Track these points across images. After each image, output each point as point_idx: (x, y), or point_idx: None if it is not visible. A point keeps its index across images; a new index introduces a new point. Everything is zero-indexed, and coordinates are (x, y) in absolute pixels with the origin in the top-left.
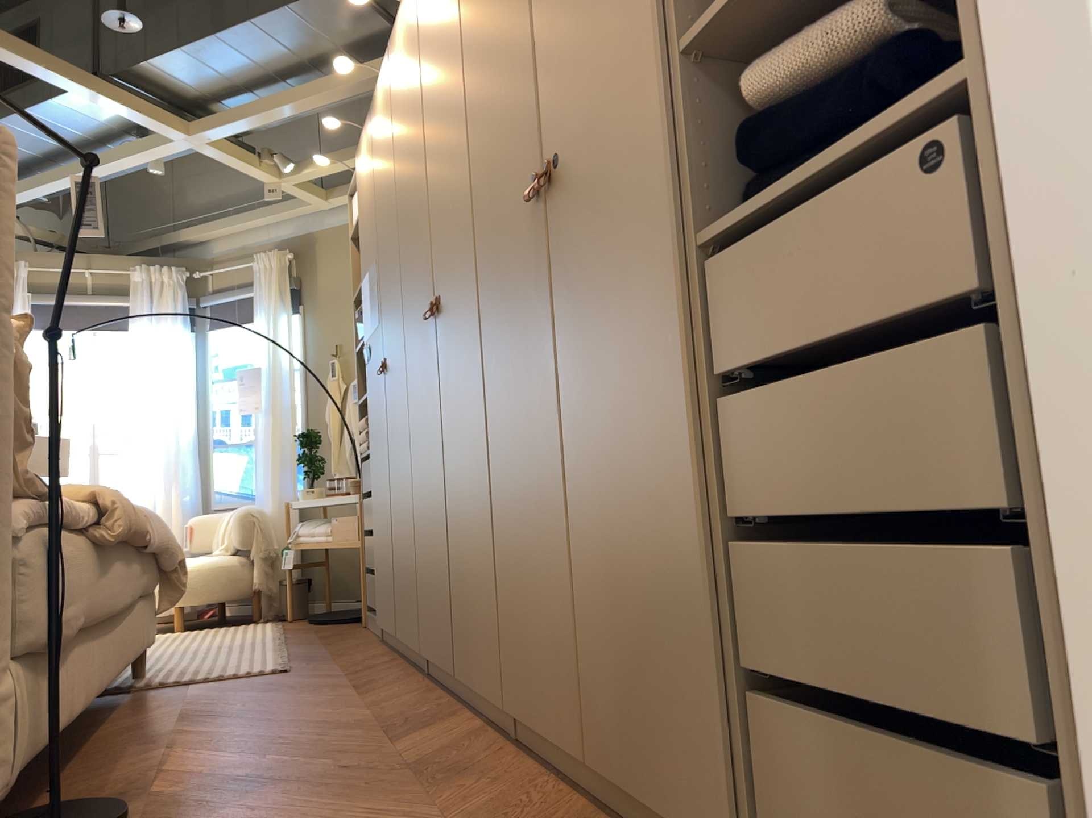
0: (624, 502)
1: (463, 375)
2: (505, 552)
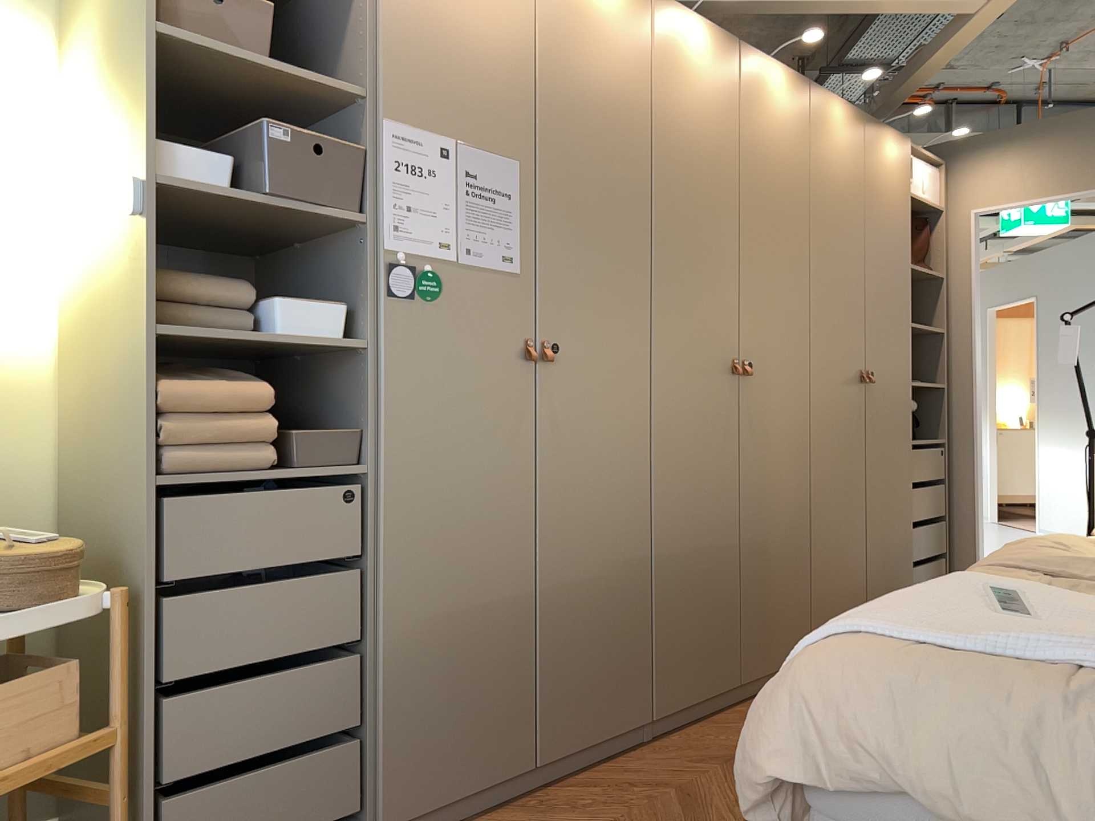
0: (893, 521)
1: (781, 440)
2: (820, 562)
